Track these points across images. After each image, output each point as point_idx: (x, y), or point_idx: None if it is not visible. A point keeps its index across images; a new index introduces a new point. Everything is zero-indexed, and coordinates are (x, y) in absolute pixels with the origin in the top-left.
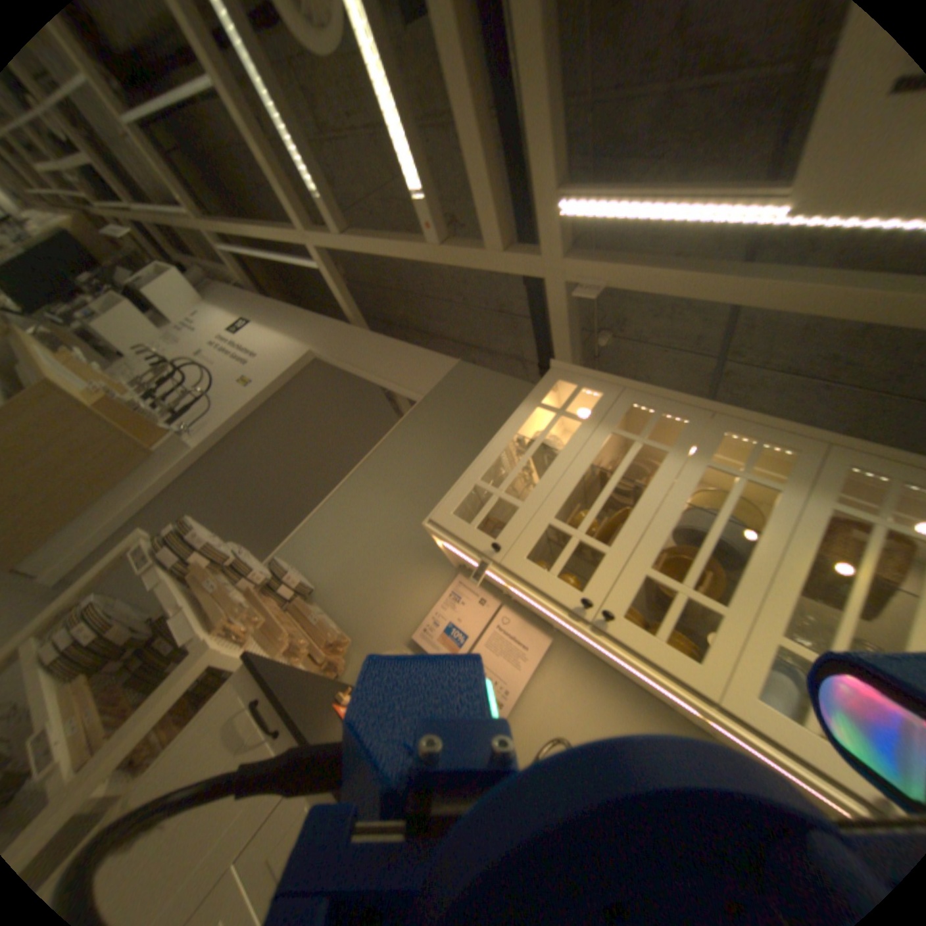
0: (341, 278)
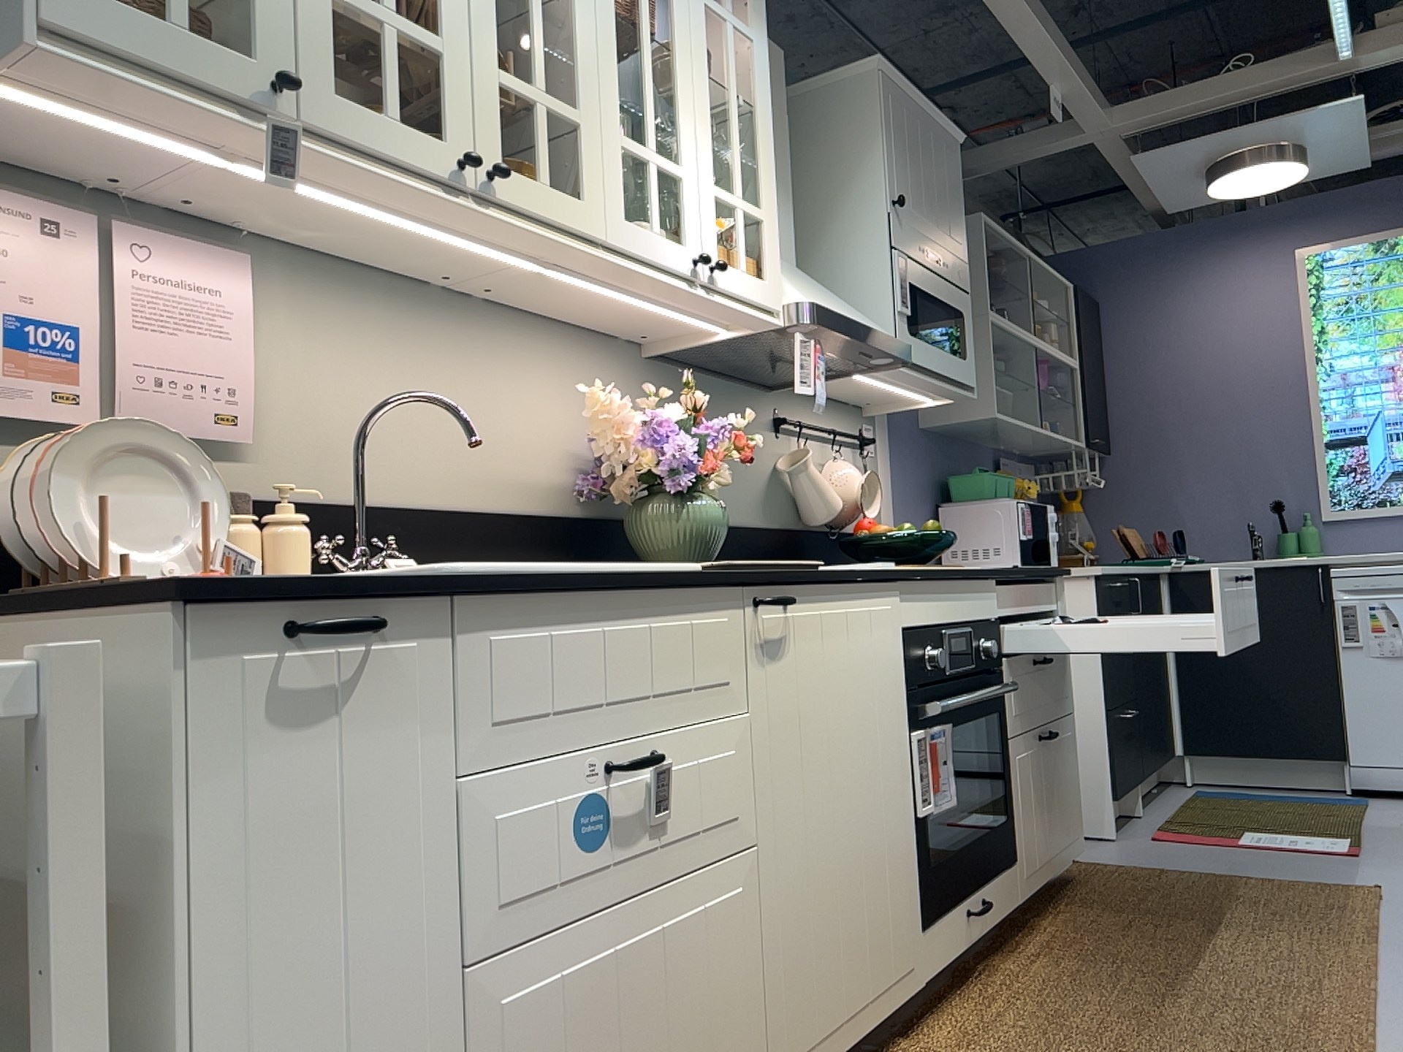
0: None
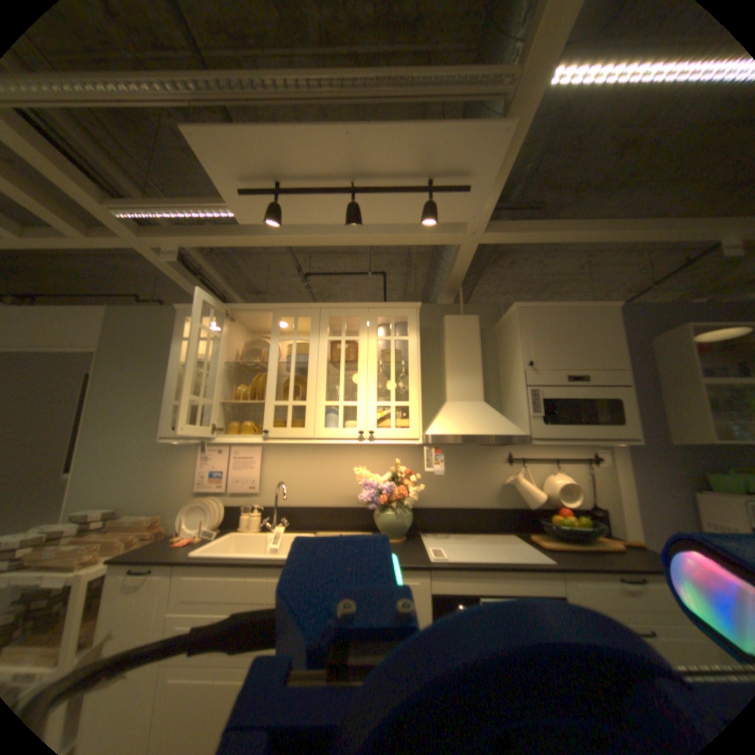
0: None
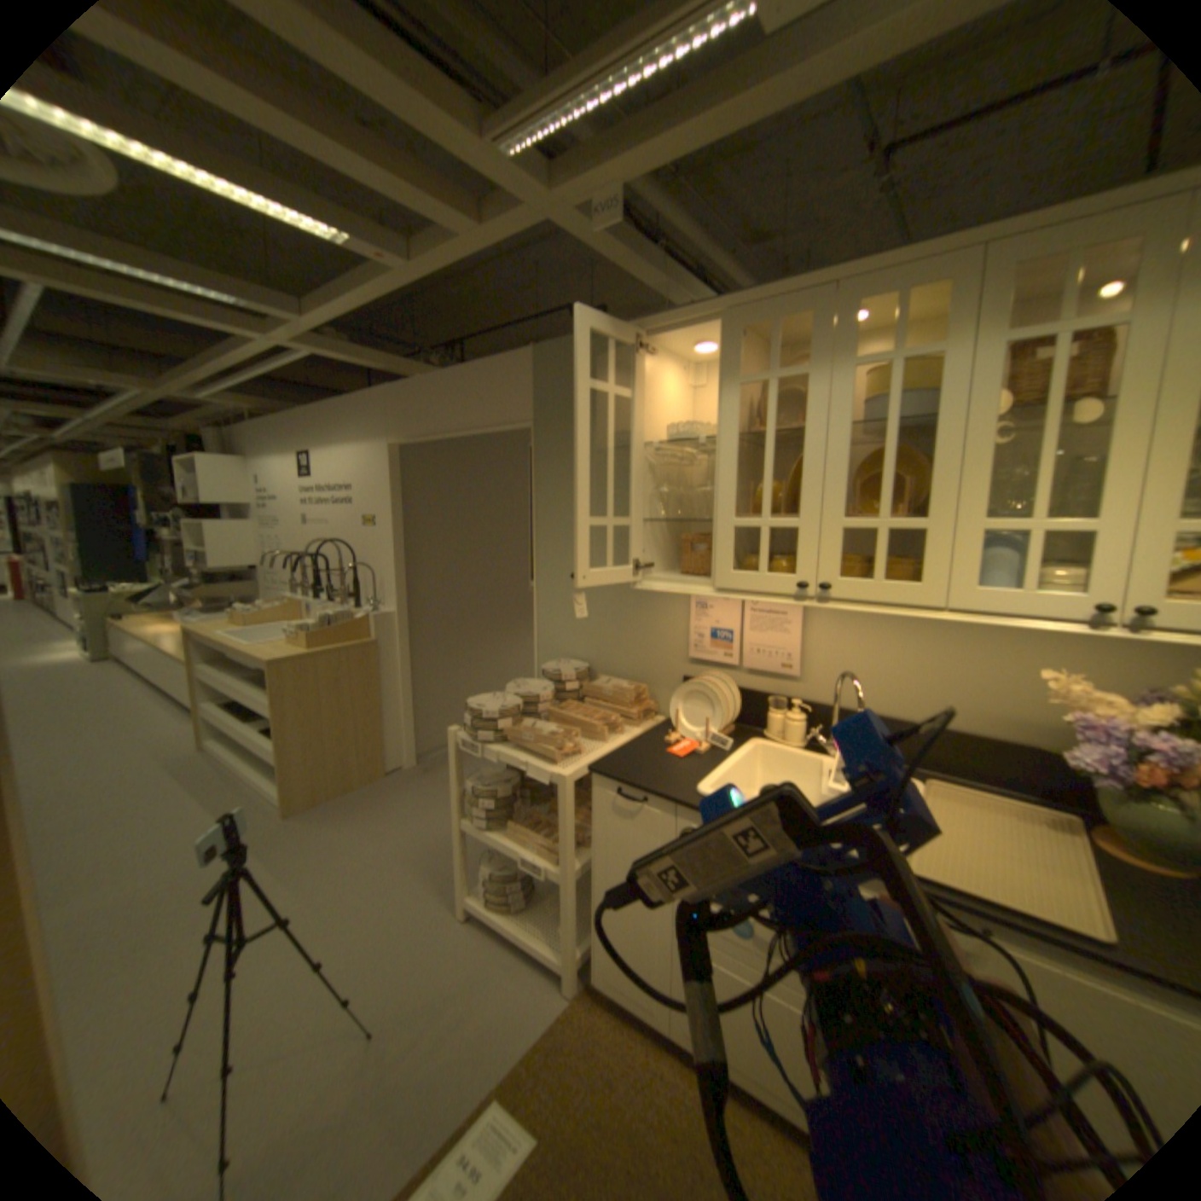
0: (334, 340)
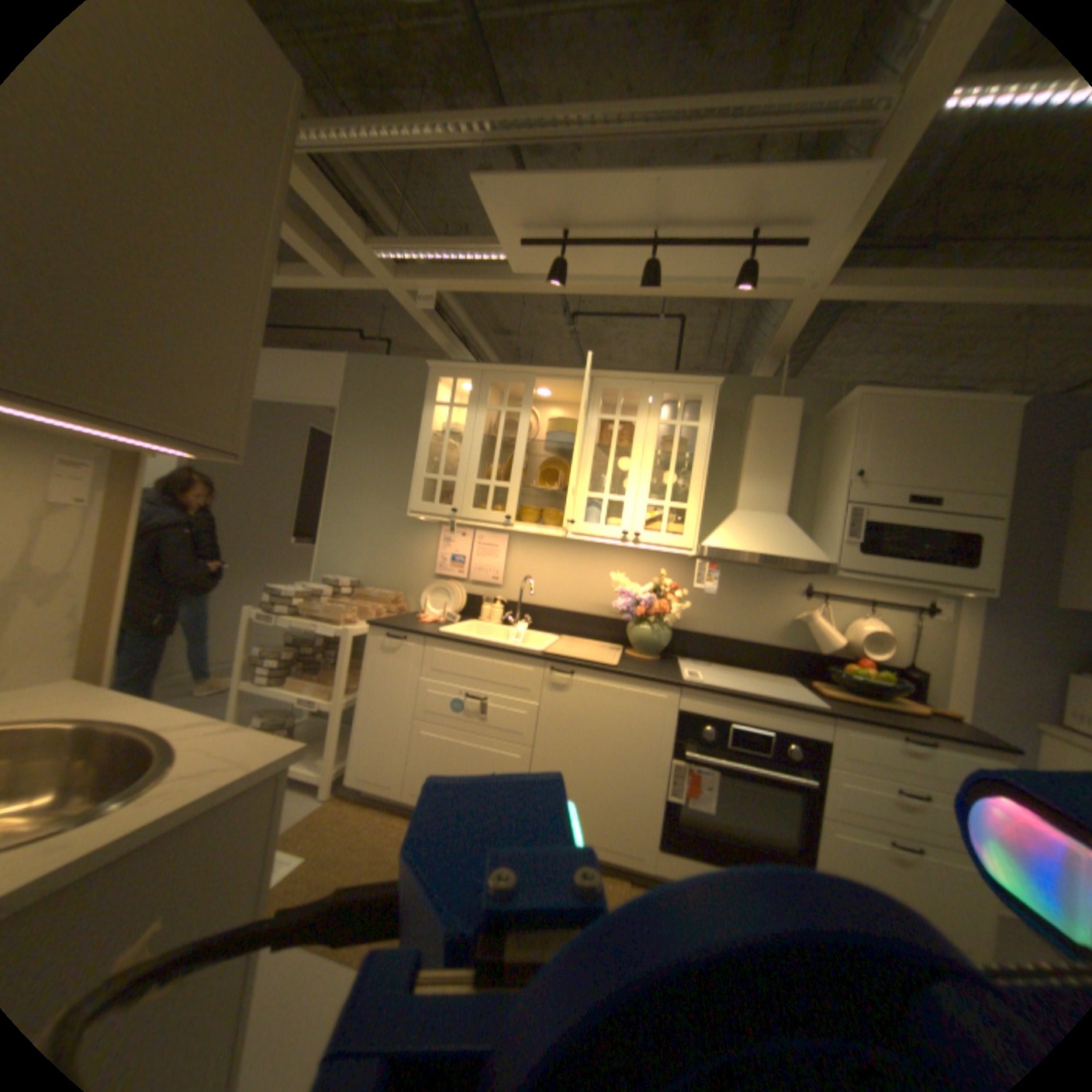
0: None
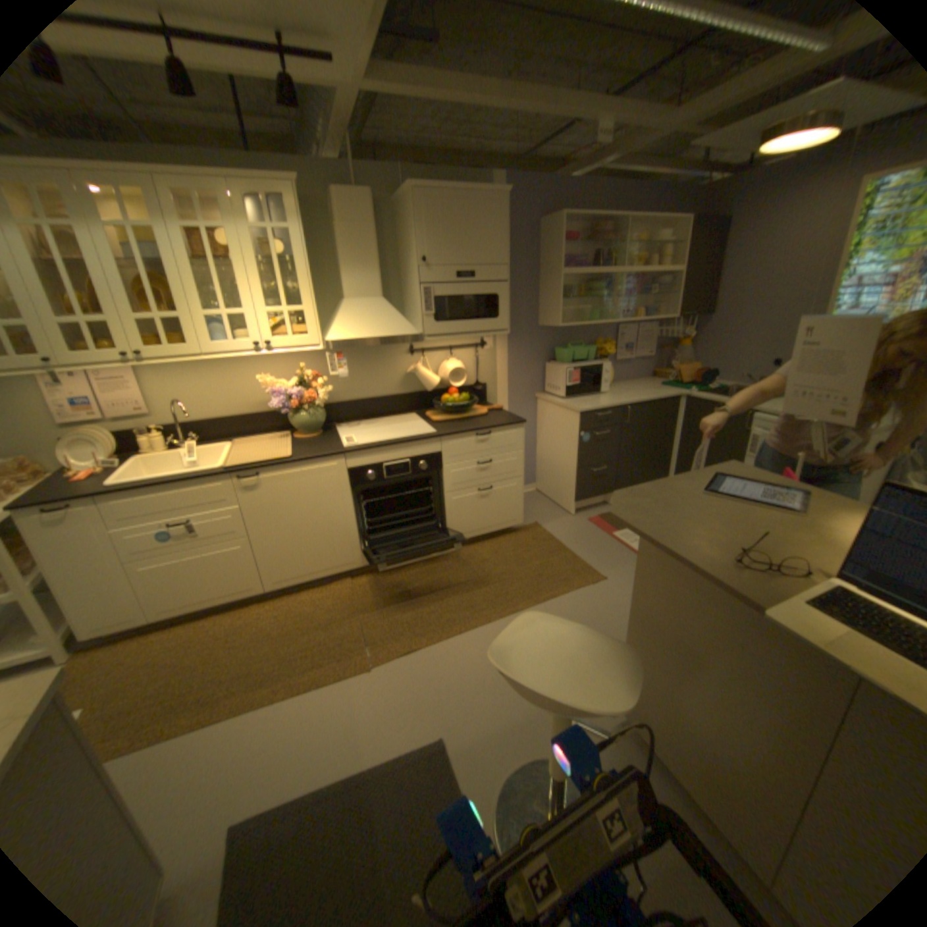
0: None
